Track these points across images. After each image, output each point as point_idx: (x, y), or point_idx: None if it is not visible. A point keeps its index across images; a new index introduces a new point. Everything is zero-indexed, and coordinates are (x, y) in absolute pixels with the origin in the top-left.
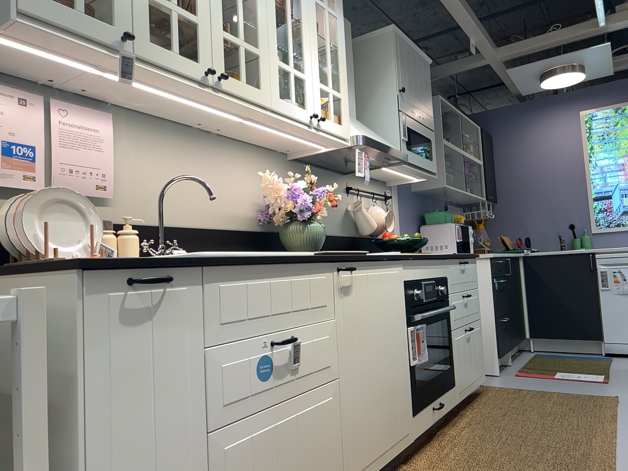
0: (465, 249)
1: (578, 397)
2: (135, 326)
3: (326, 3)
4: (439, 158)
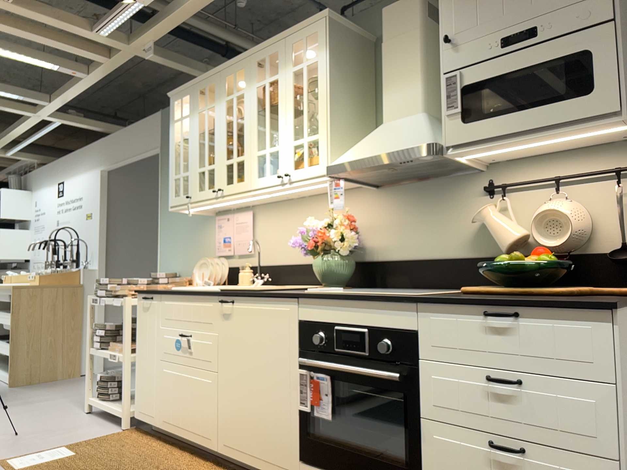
0: None
1: None
2: (145, 312)
3: (303, 61)
4: None
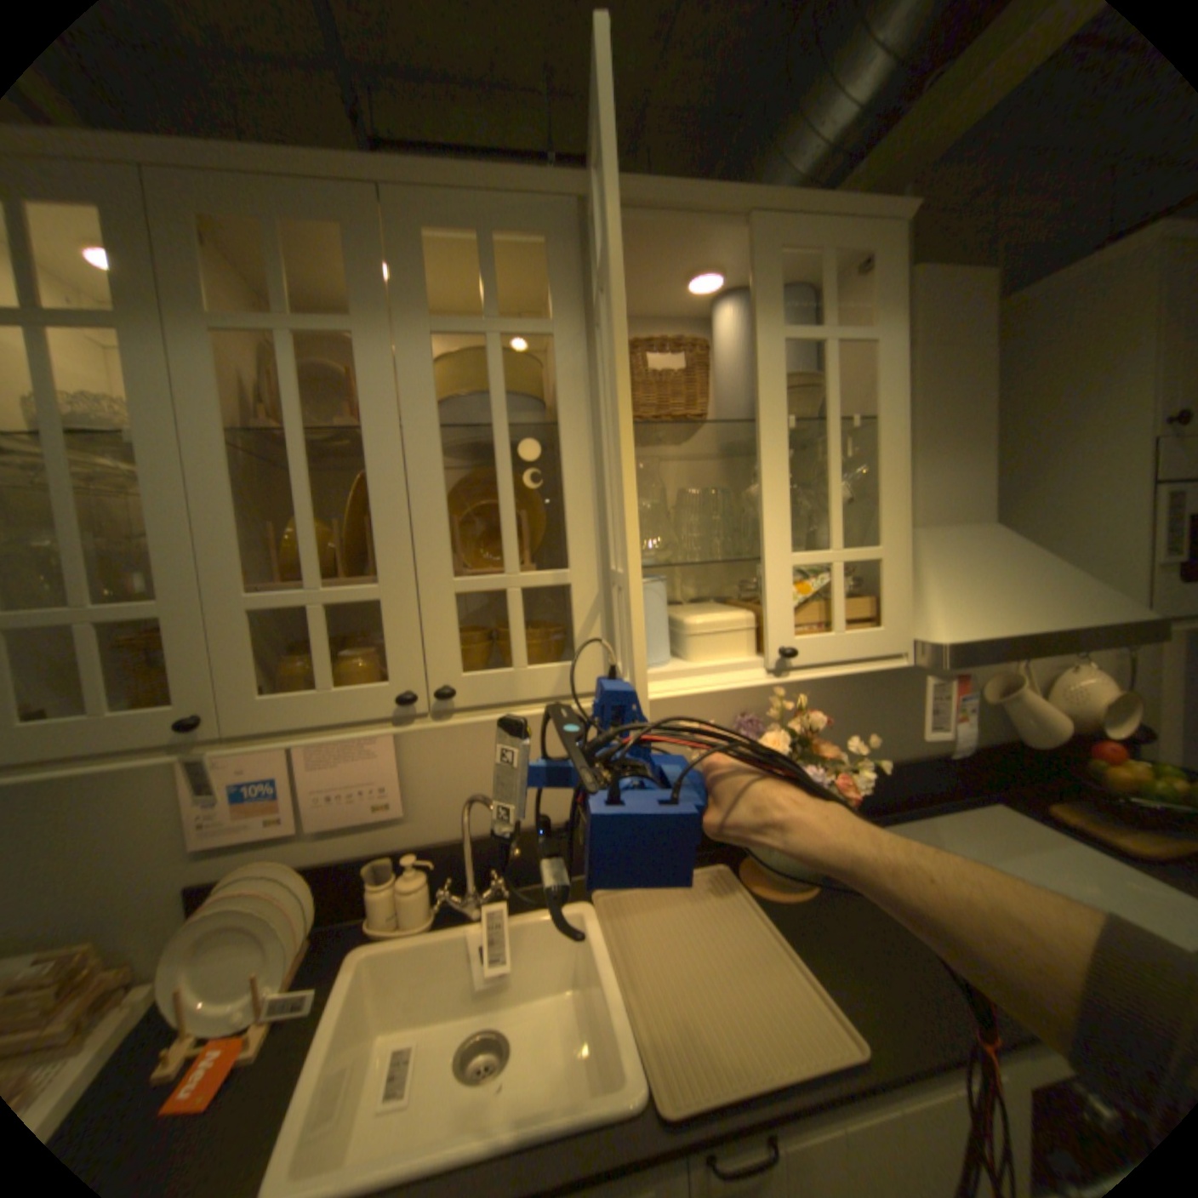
0: None
1: None
2: None
3: (830, 318)
4: None
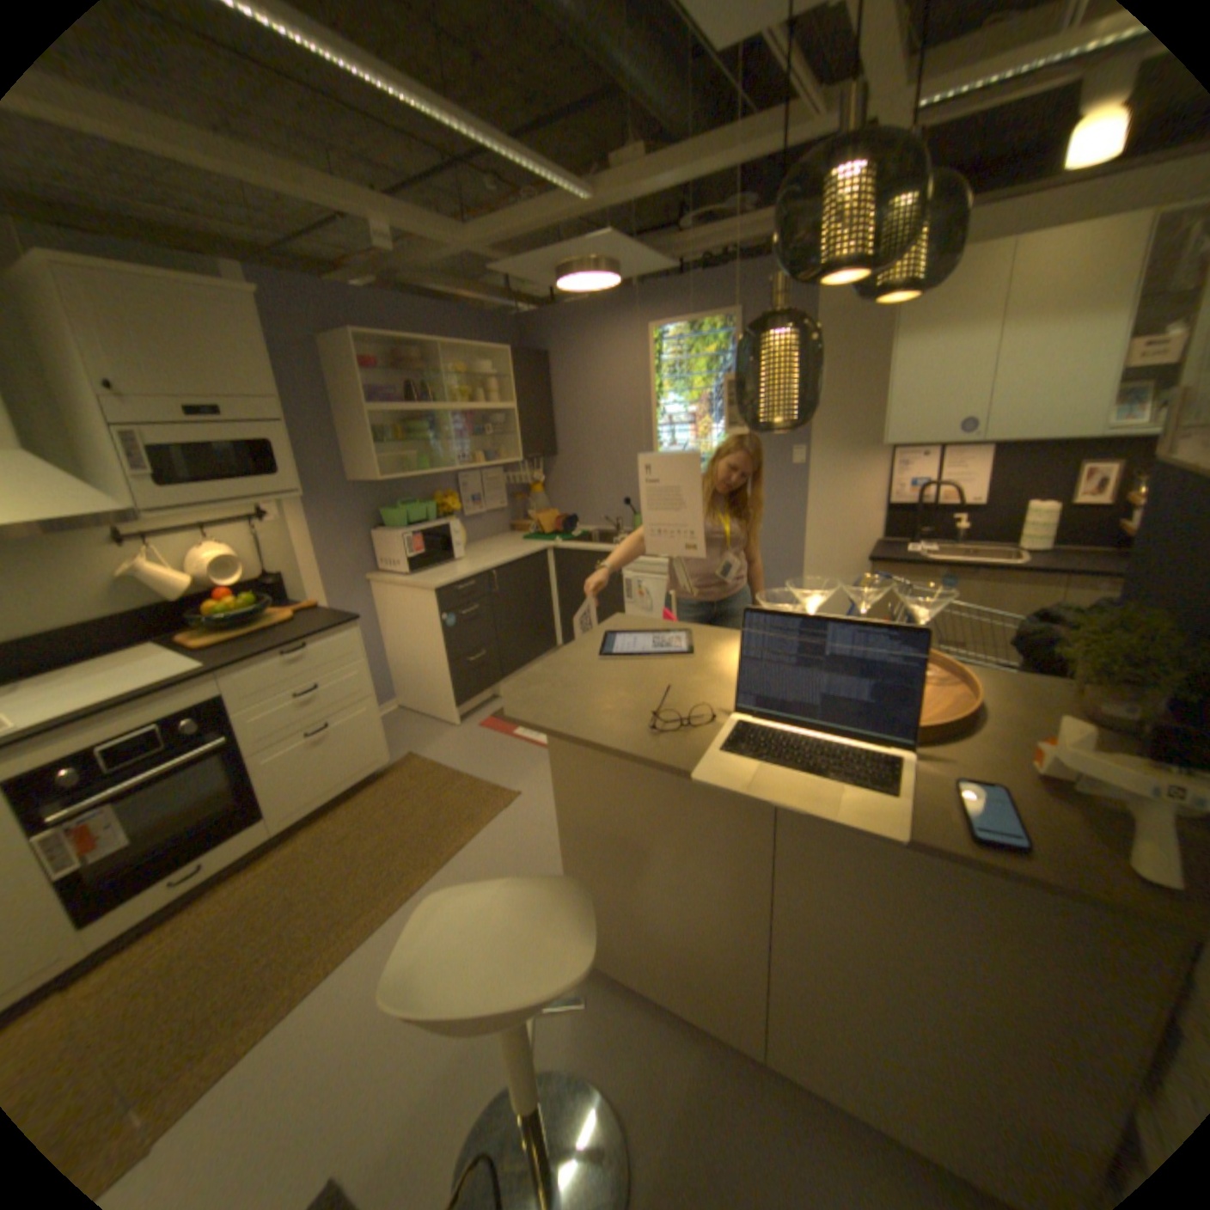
0: (435, 562)
1: (476, 794)
2: None
3: None
4: (366, 436)
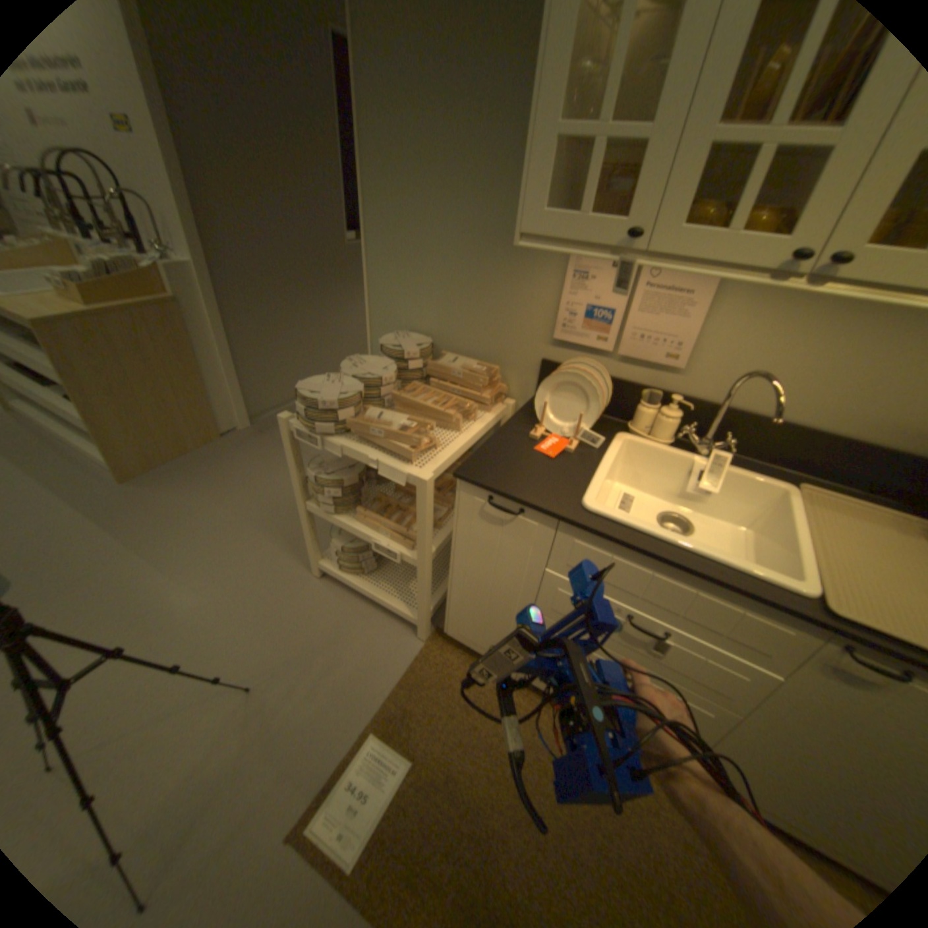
0: None
1: None
2: (493, 527)
3: None
4: None
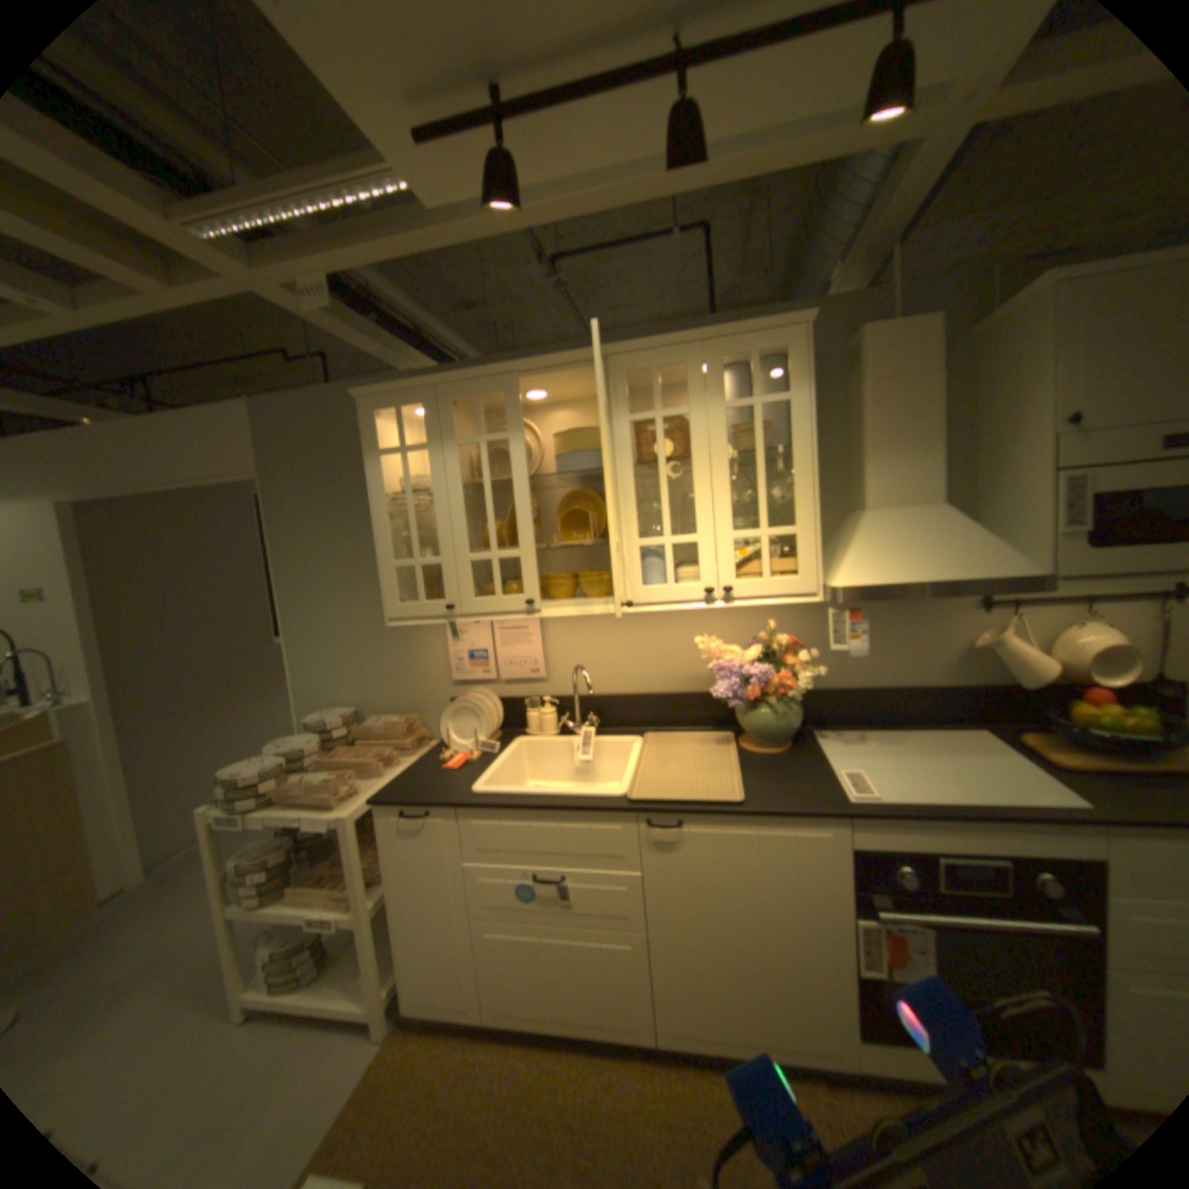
0: None
1: None
2: (411, 843)
3: (756, 394)
4: None
